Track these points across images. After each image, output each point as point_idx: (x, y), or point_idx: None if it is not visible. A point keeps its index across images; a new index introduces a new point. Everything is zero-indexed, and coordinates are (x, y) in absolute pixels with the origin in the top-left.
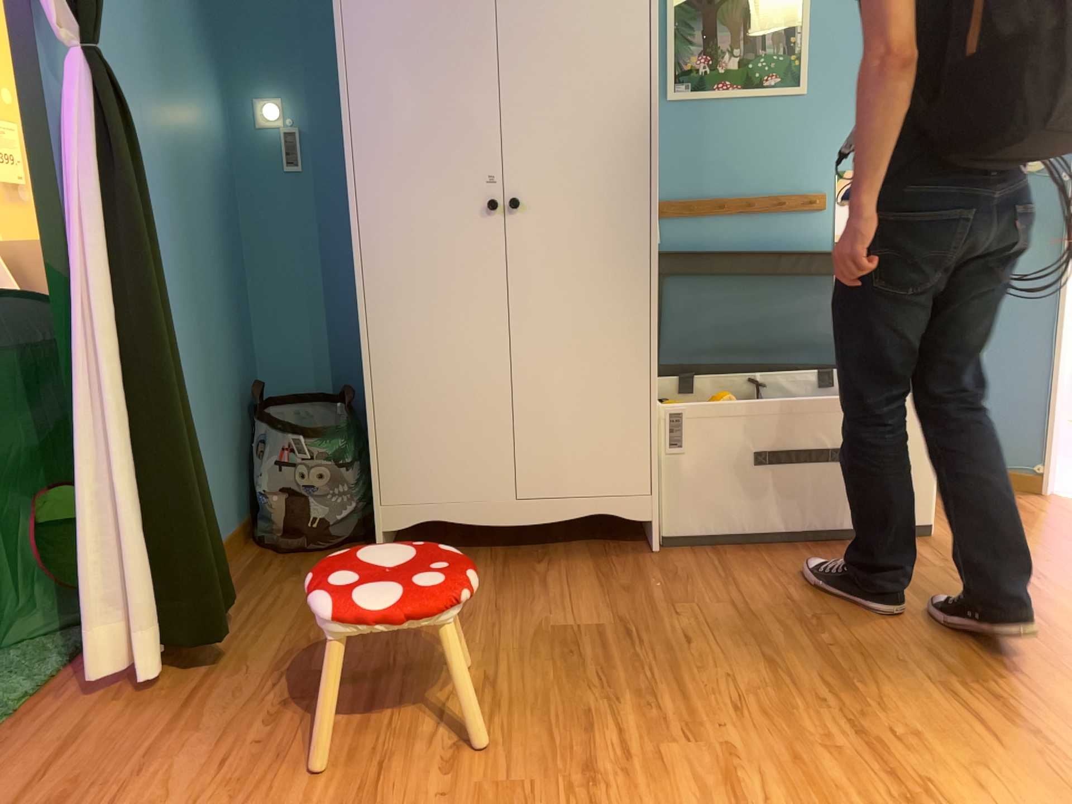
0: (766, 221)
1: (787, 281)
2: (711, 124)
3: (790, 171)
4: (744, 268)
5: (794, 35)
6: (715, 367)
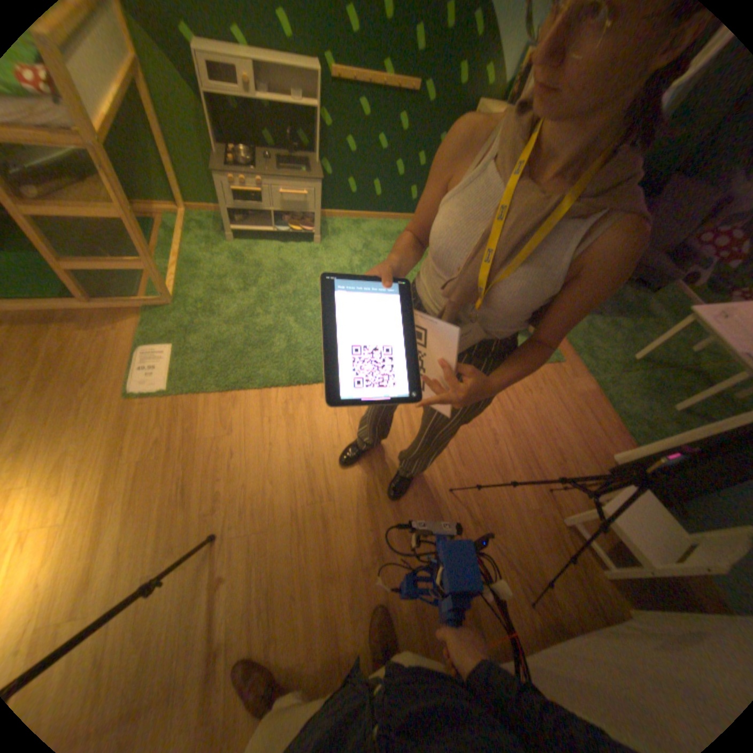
0: None
1: None
2: None
3: None
4: None
5: None
6: None
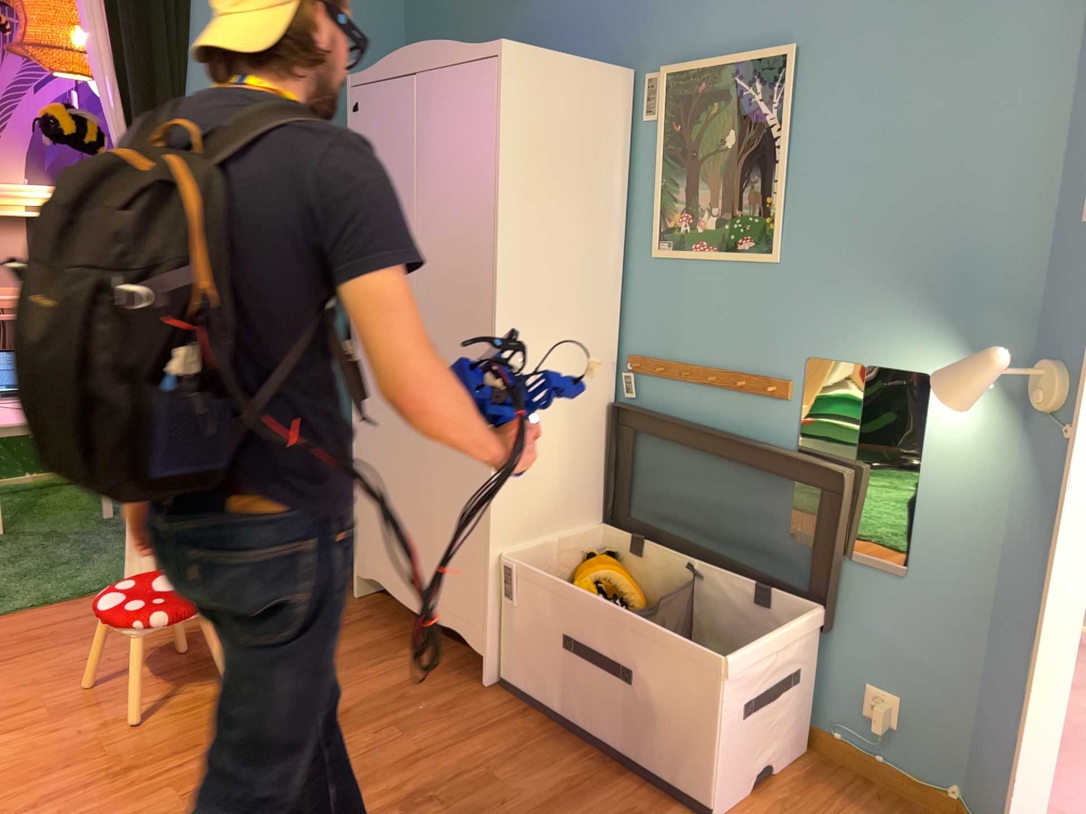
0: (732, 397)
1: (747, 470)
2: (689, 285)
3: (758, 346)
4: (707, 443)
5: (769, 195)
6: (654, 539)
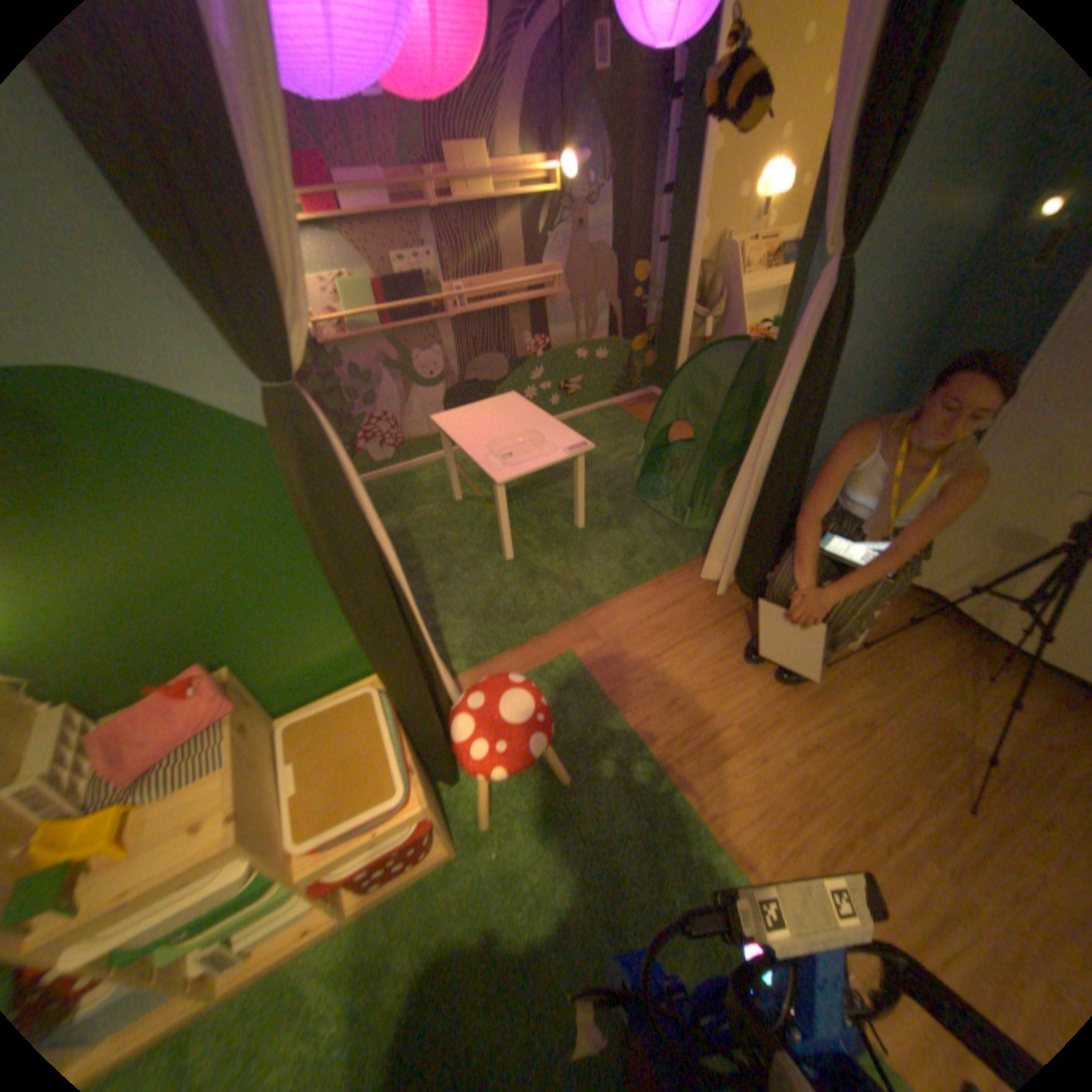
0: None
1: None
2: None
3: None
4: None
5: None
6: None
